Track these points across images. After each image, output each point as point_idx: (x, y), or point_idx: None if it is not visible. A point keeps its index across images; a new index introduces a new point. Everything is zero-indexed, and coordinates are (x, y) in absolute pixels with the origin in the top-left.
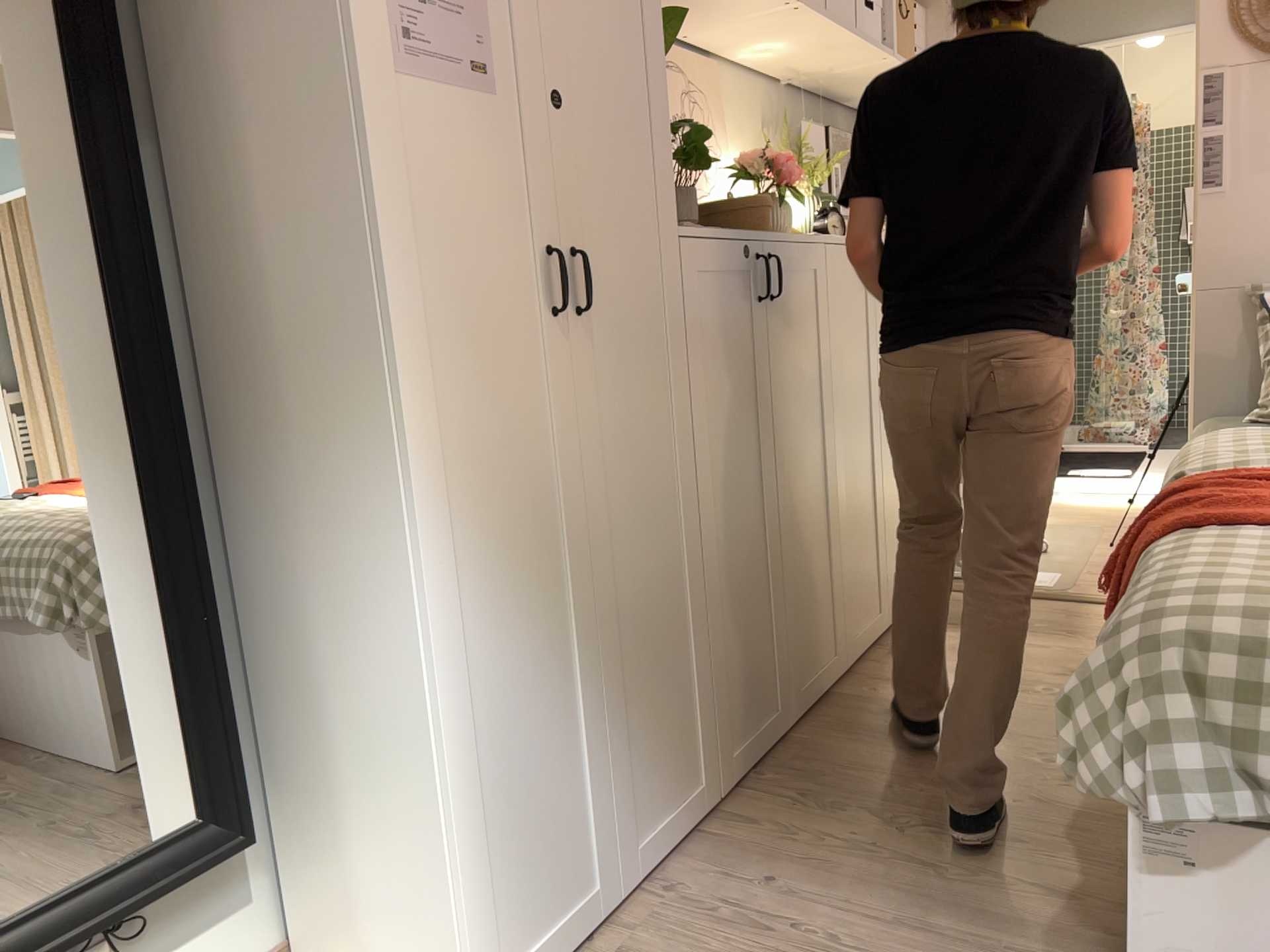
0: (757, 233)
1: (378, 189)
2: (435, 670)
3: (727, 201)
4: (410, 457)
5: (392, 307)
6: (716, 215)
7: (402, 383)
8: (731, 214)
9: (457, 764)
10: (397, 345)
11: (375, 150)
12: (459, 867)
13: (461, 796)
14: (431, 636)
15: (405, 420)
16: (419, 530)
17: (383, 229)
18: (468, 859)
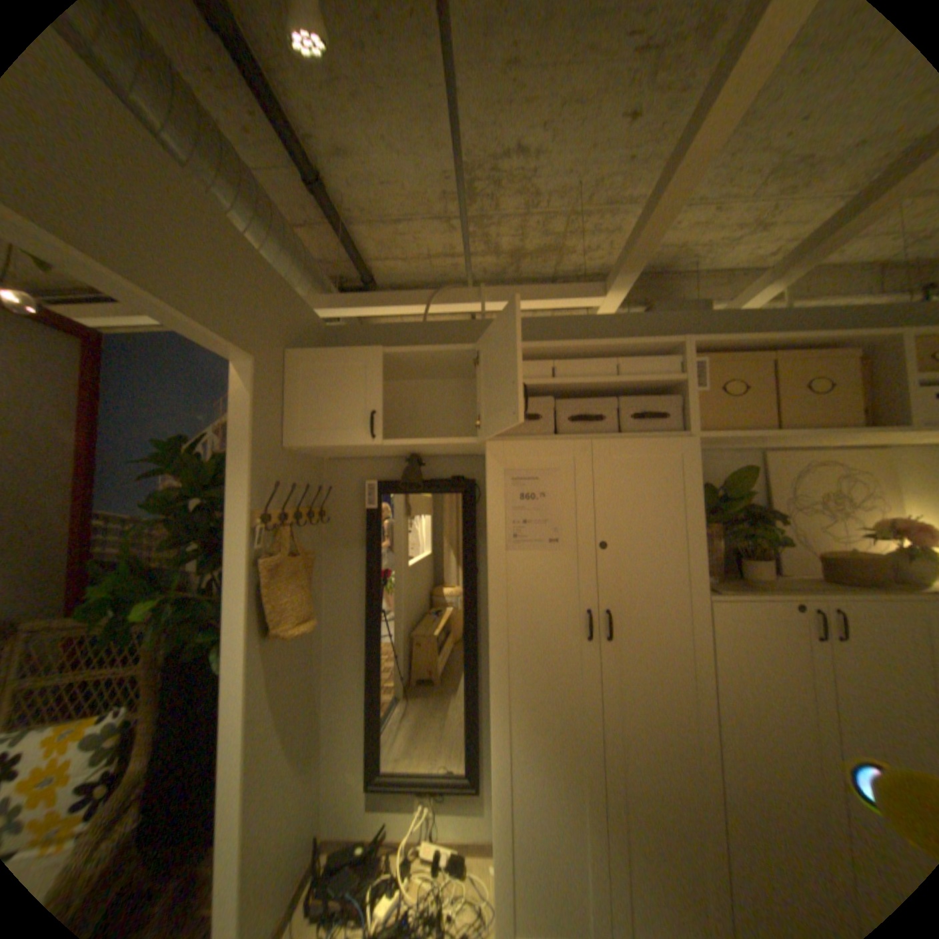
0: (820, 598)
1: (489, 594)
2: (493, 780)
3: (846, 557)
4: (492, 693)
5: (490, 636)
6: (830, 567)
7: (491, 664)
8: (840, 568)
9: (501, 826)
10: (491, 650)
11: (490, 581)
12: (496, 871)
13: (501, 841)
14: (493, 766)
15: (491, 678)
16: (492, 722)
17: (490, 608)
18: (502, 872)
